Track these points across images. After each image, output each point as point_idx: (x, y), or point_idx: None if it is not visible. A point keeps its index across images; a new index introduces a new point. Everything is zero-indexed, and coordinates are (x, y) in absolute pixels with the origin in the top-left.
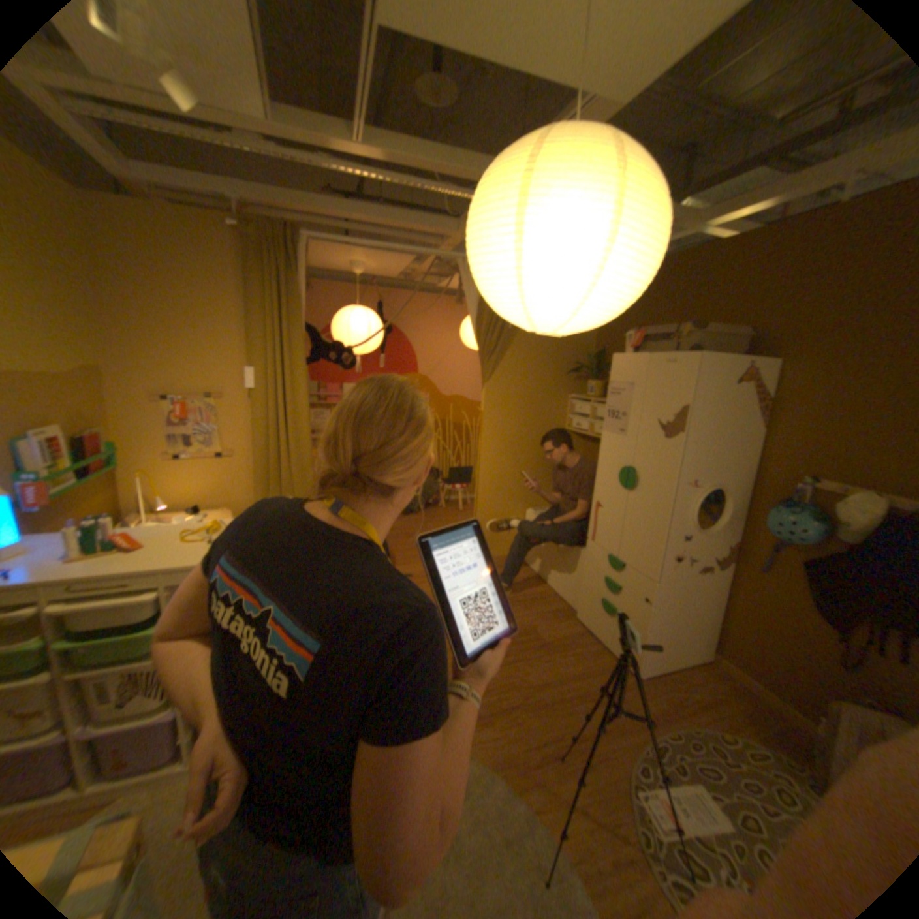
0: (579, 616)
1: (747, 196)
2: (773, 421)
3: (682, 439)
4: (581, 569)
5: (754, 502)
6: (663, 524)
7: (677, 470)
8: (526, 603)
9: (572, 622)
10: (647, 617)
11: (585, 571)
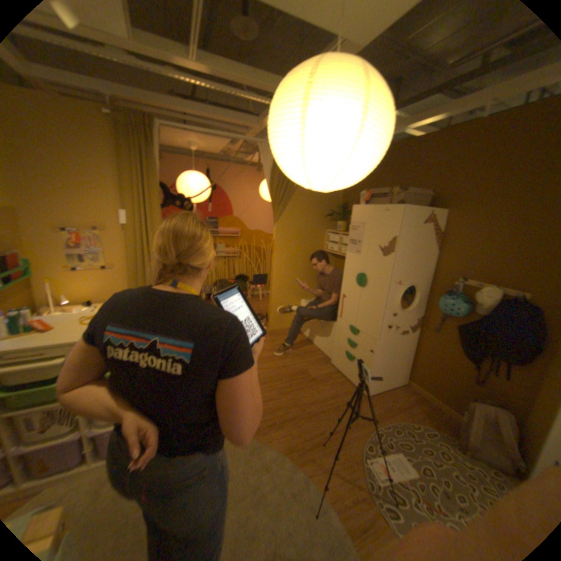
0: (332, 362)
1: (430, 111)
2: (442, 246)
3: (392, 256)
4: (333, 334)
5: (431, 293)
6: (381, 306)
7: (389, 275)
8: (301, 356)
9: (328, 365)
10: (371, 361)
11: (335, 336)
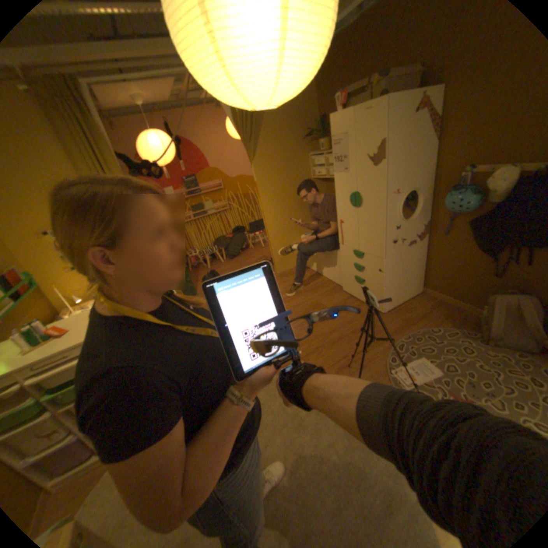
0: (343, 289)
1: None
2: (442, 133)
3: (384, 164)
4: (339, 262)
5: (435, 192)
6: (381, 223)
7: (384, 186)
8: (312, 290)
9: (340, 293)
10: (381, 280)
11: (341, 263)
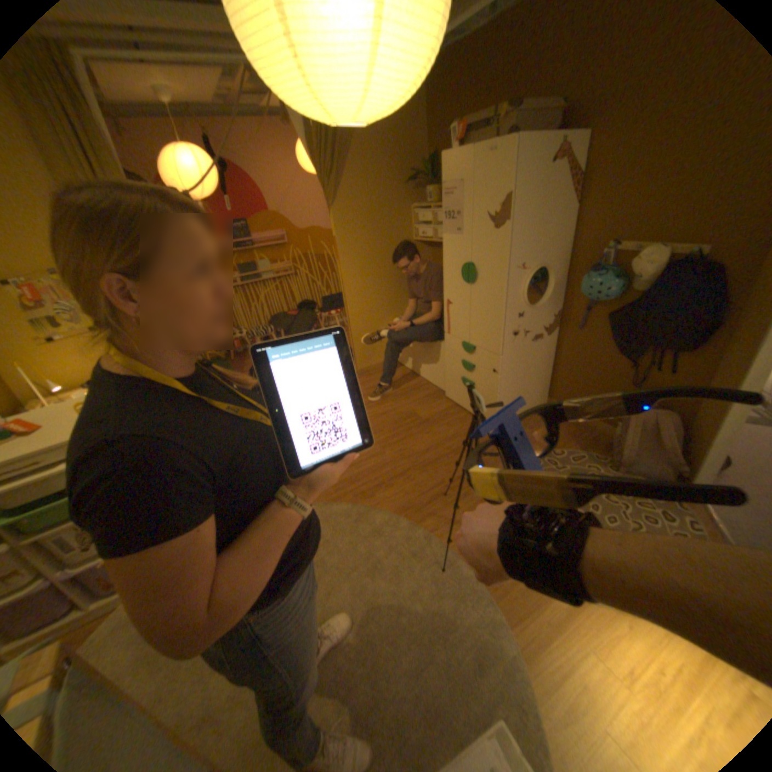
0: (446, 395)
1: None
2: (583, 195)
3: (508, 227)
4: (442, 358)
5: (570, 273)
6: (499, 307)
7: (506, 257)
8: (405, 395)
9: (442, 400)
10: (494, 384)
11: (445, 360)
